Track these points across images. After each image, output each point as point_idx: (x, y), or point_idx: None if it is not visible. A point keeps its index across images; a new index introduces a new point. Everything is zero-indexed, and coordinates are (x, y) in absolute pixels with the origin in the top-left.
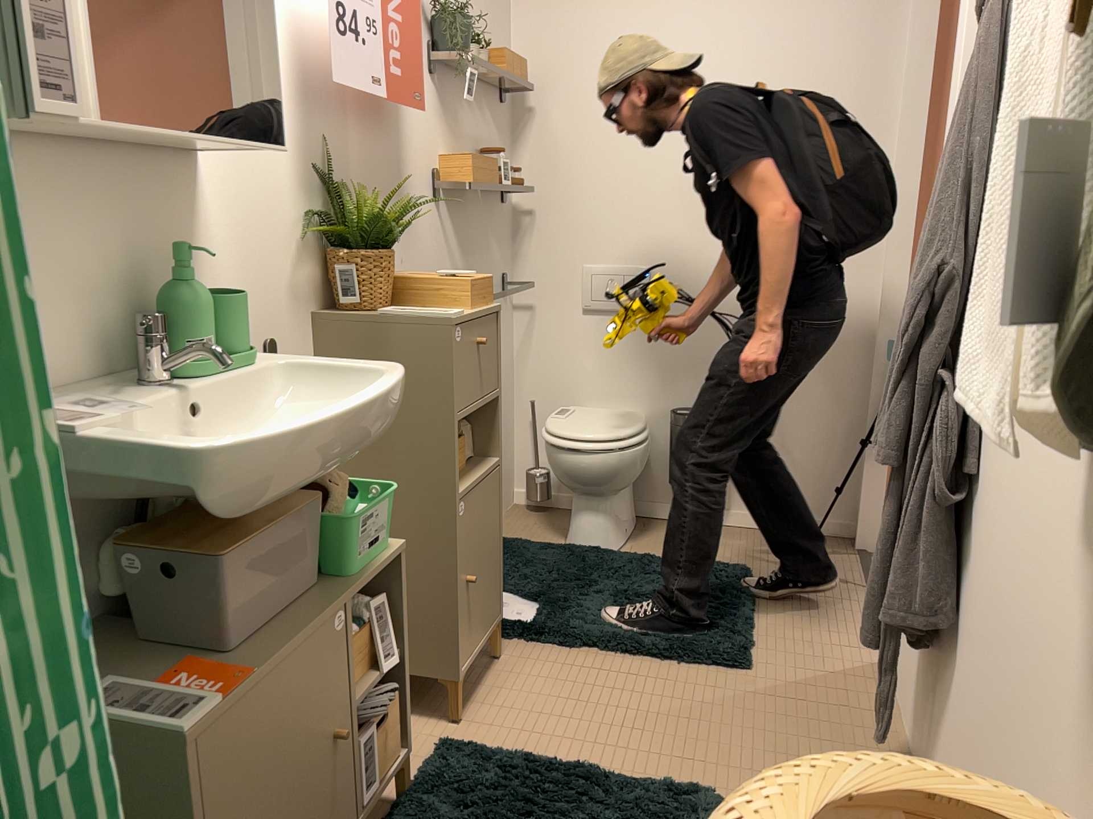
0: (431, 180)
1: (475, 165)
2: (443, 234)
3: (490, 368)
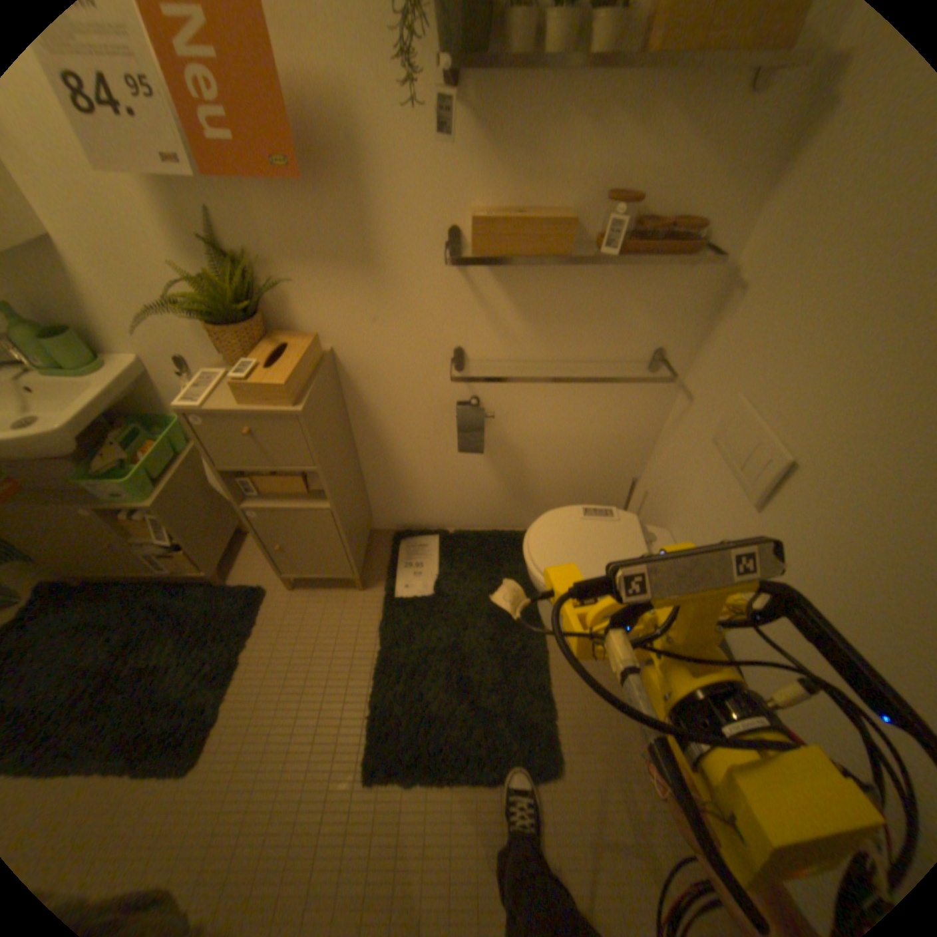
0: (440, 237)
1: (479, 229)
2: (473, 296)
3: (287, 451)
